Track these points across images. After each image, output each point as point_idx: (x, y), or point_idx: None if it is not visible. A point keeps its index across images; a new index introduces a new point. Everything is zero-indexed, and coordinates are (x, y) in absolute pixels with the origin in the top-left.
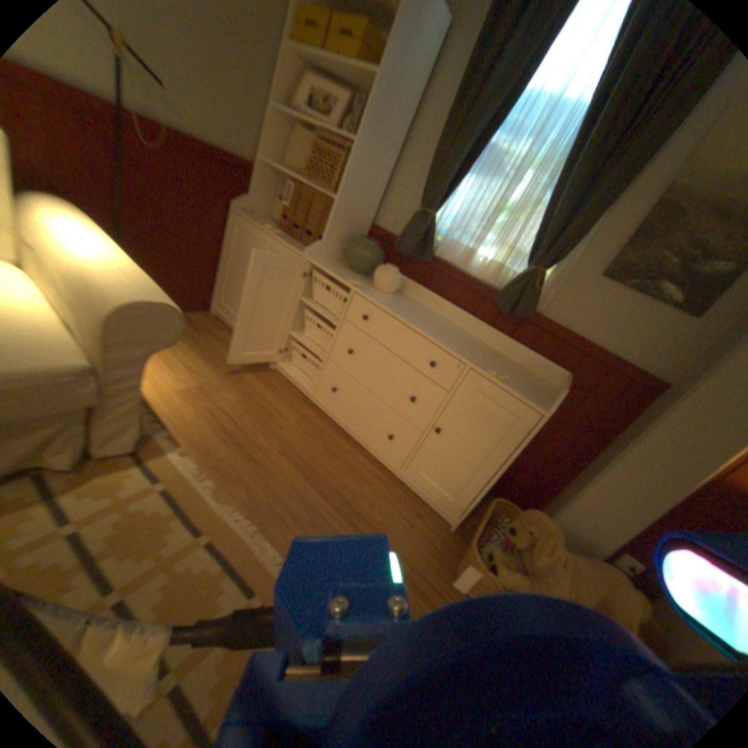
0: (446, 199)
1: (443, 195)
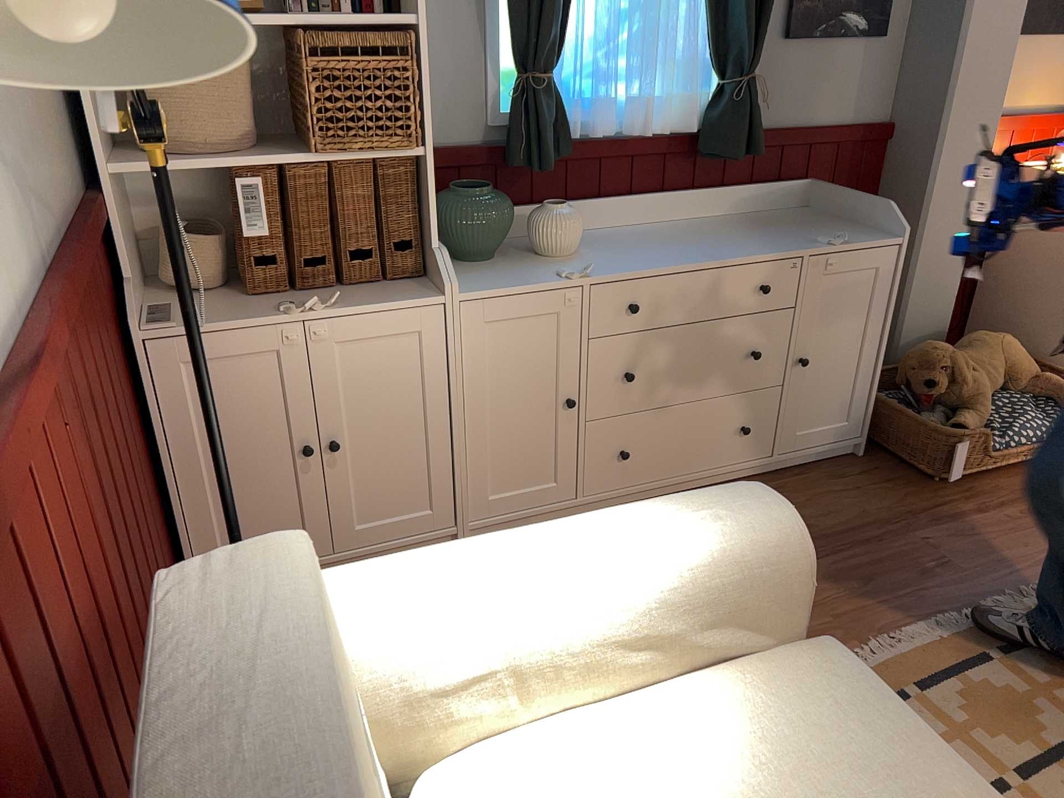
0: (560, 41)
1: (558, 36)
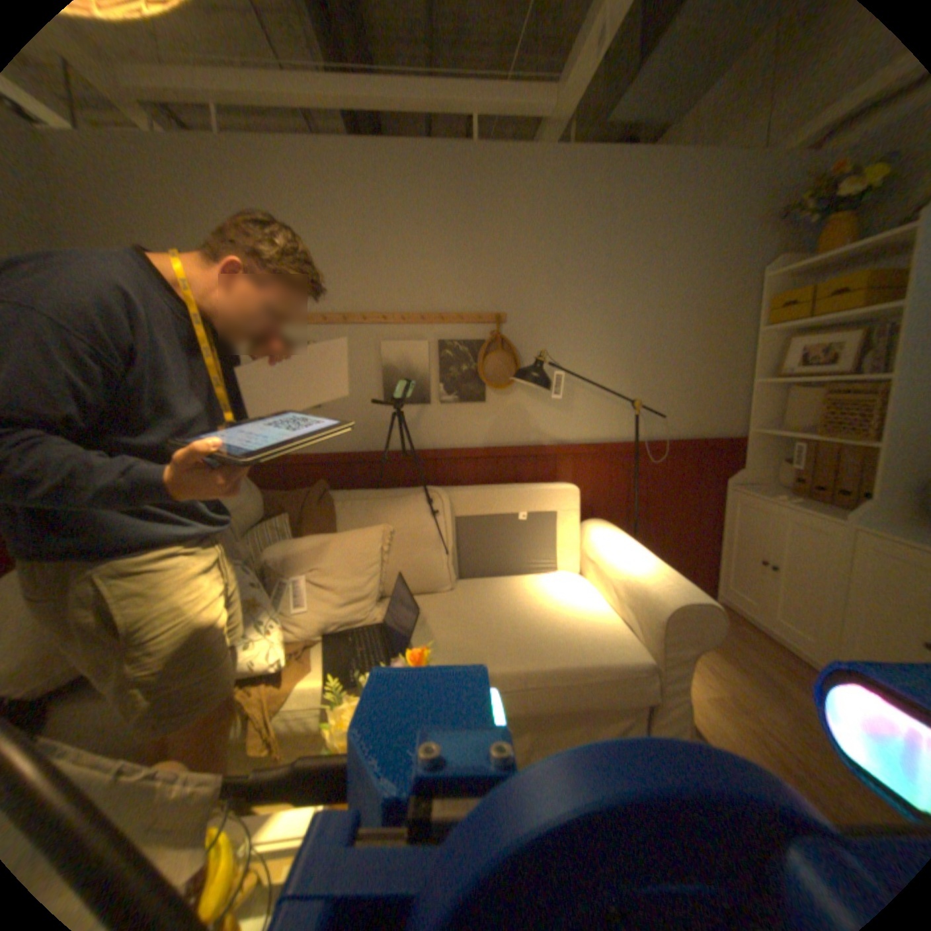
0: None
1: None
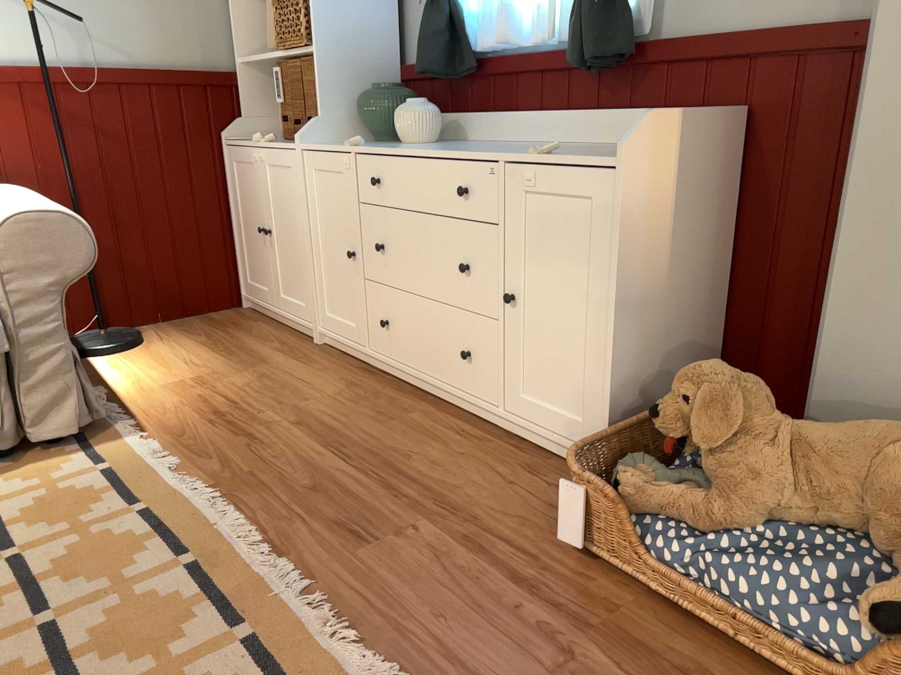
0: None
1: None
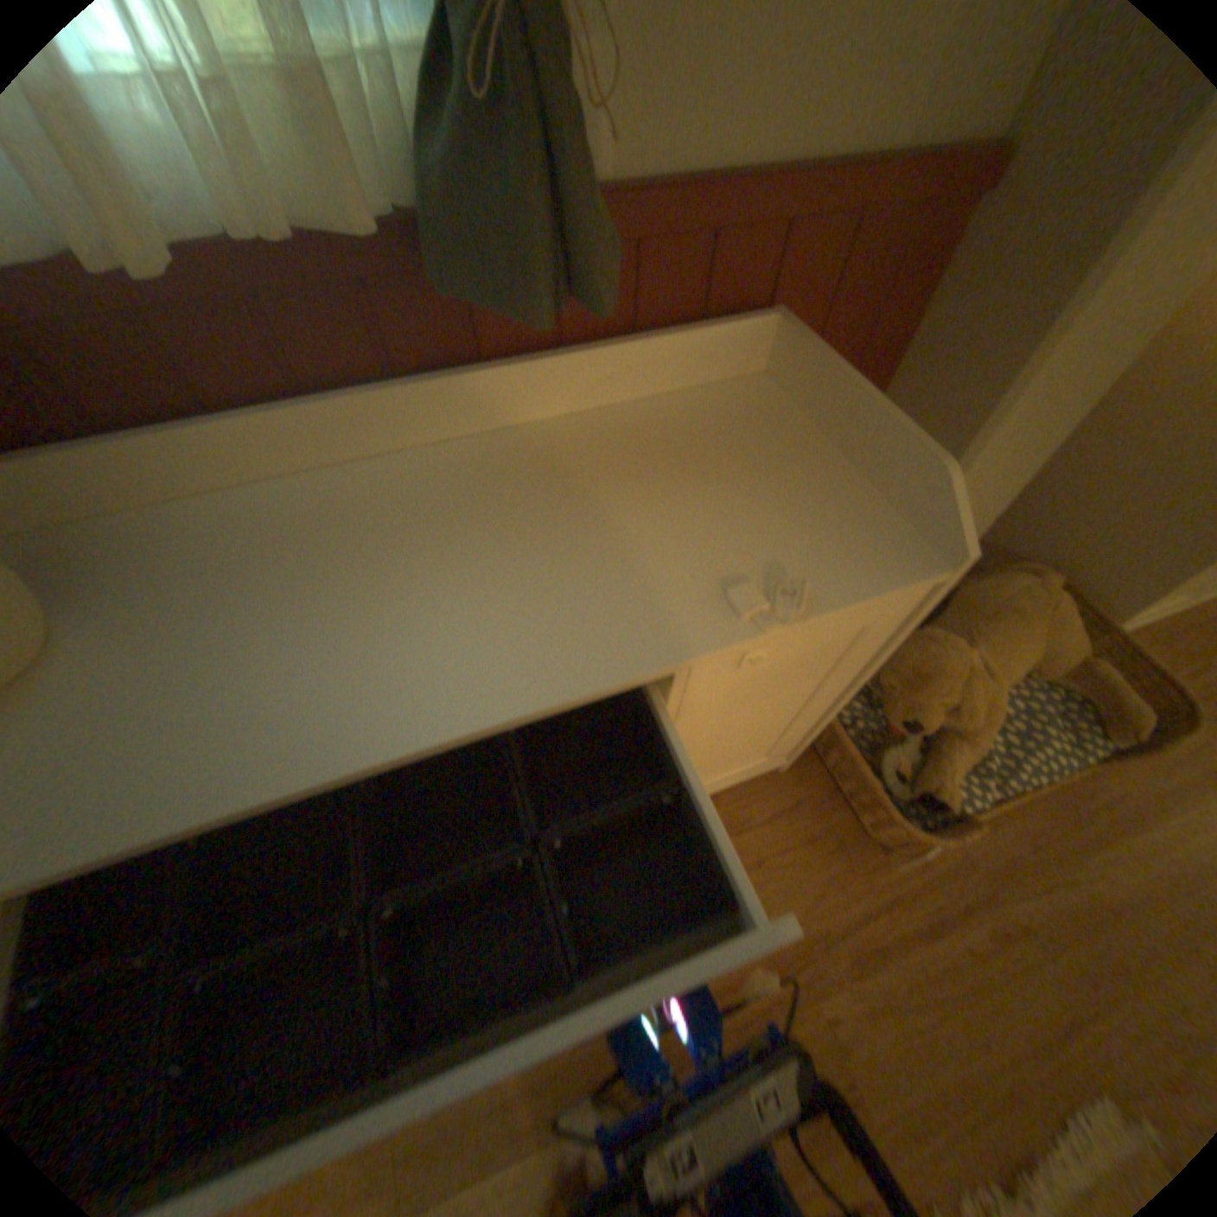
0: None
1: None
